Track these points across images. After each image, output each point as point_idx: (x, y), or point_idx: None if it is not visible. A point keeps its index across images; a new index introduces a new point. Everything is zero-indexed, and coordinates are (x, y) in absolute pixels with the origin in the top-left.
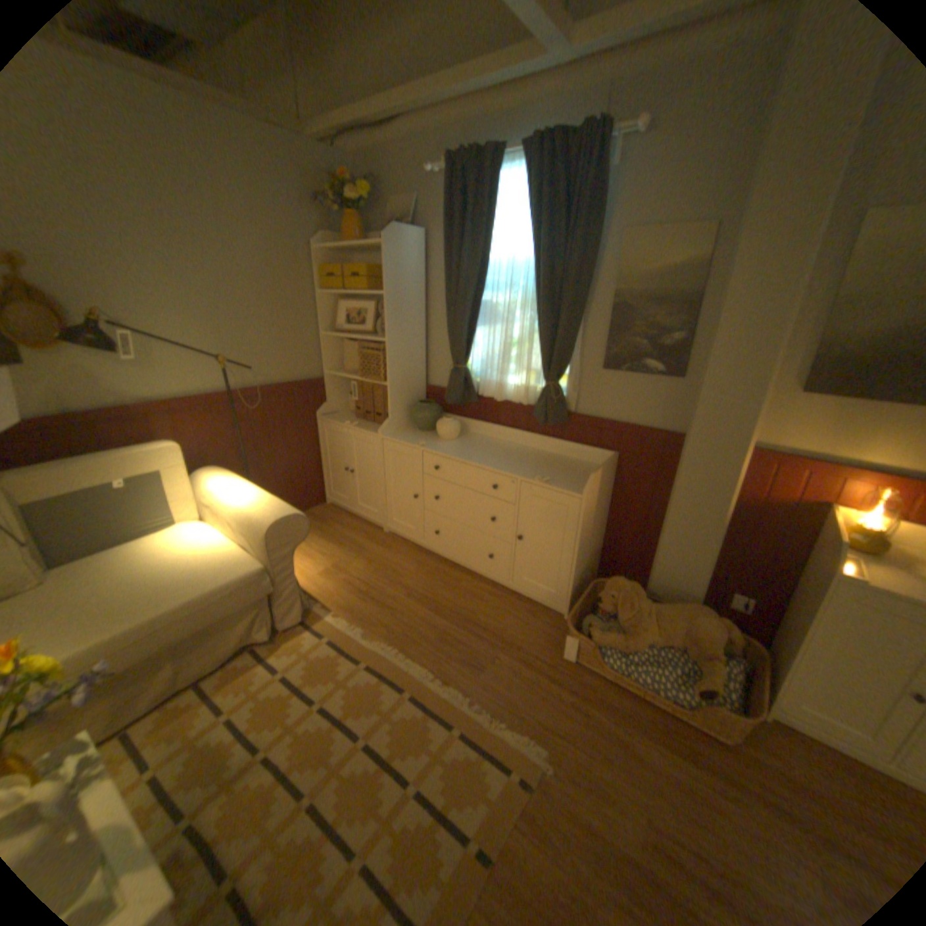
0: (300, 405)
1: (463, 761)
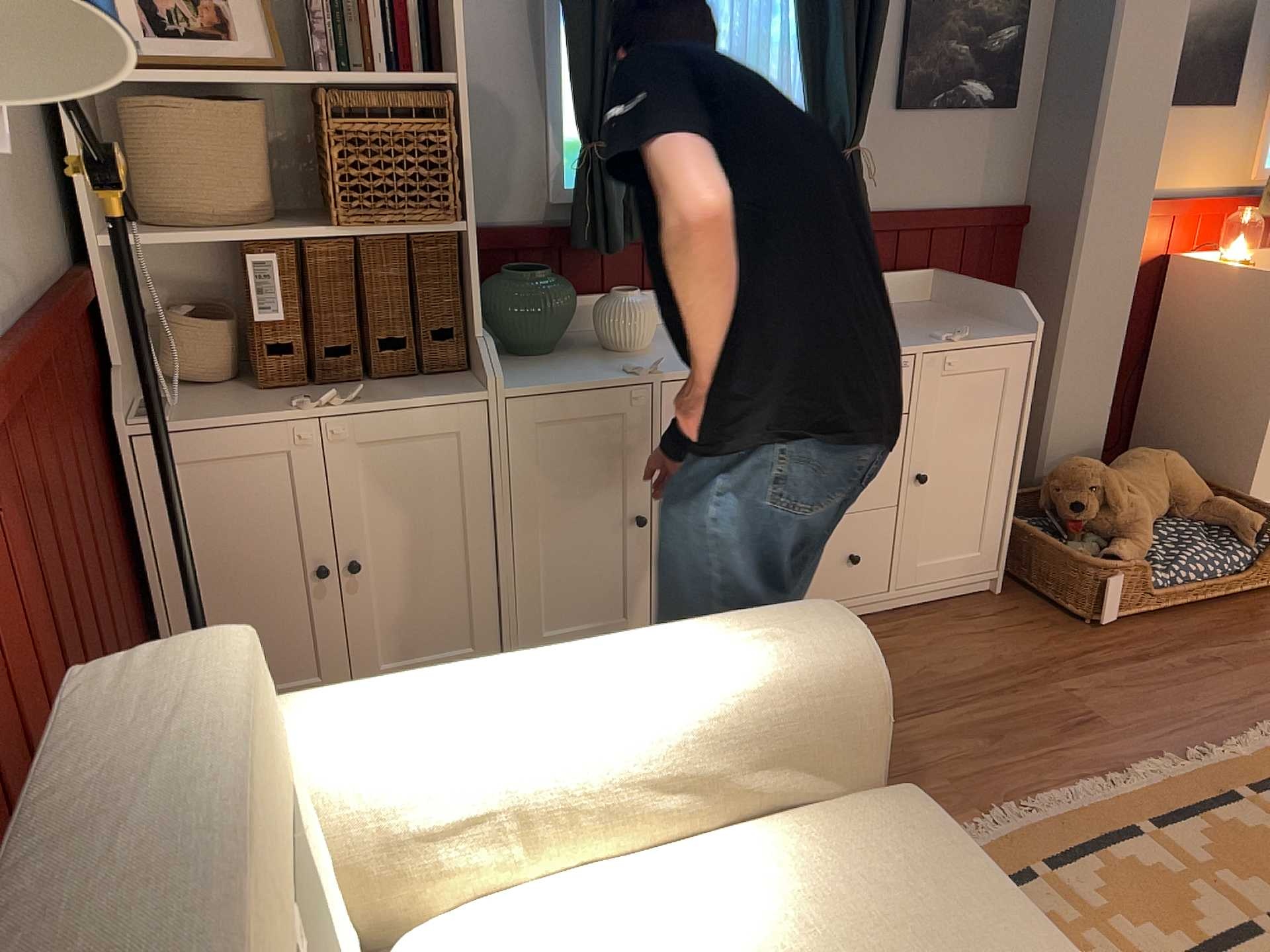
0: (81, 396)
1: None
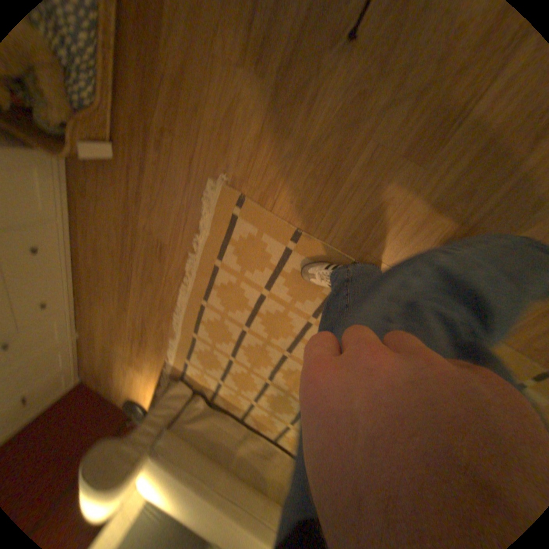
0: None
1: (233, 254)
